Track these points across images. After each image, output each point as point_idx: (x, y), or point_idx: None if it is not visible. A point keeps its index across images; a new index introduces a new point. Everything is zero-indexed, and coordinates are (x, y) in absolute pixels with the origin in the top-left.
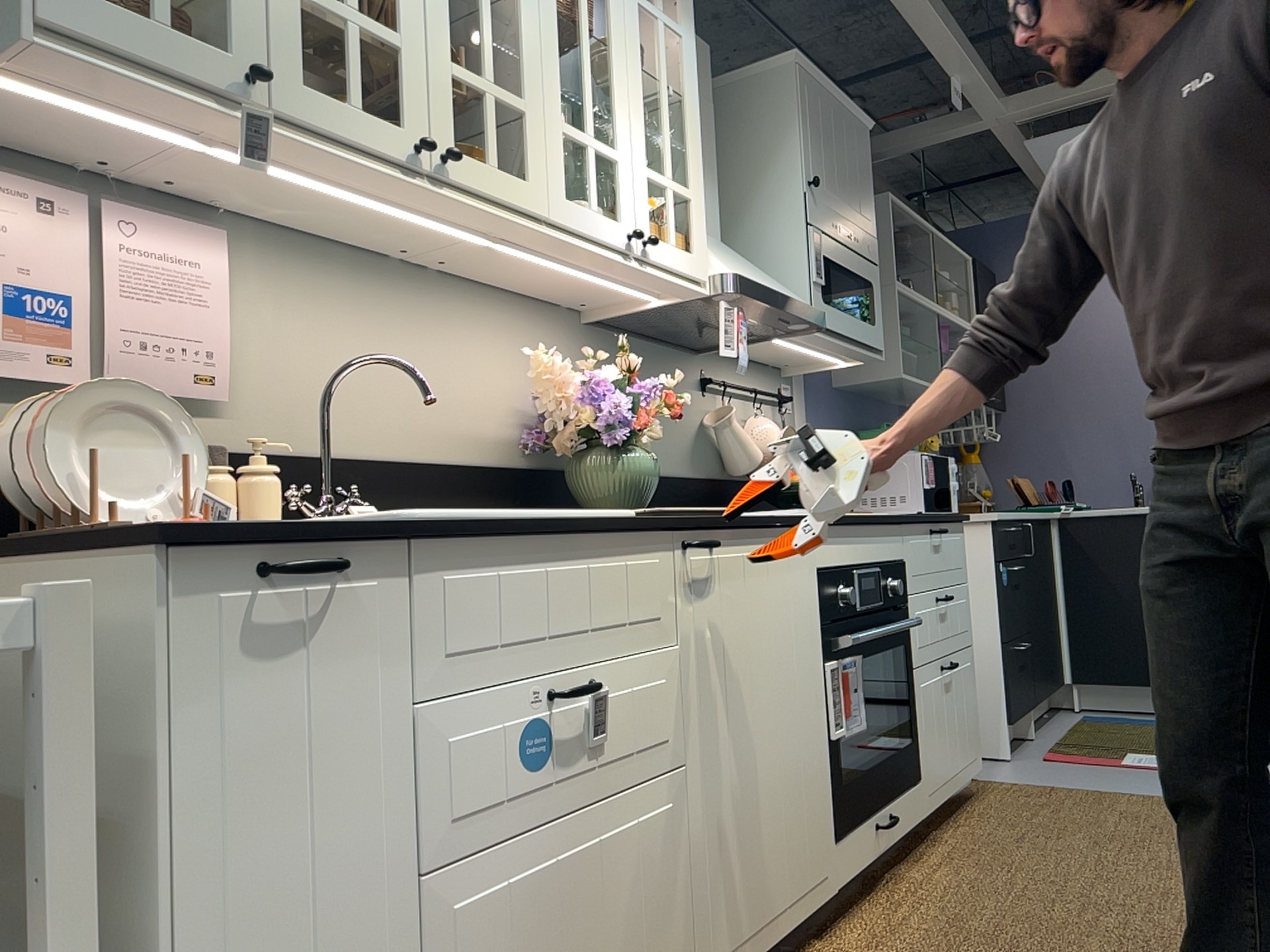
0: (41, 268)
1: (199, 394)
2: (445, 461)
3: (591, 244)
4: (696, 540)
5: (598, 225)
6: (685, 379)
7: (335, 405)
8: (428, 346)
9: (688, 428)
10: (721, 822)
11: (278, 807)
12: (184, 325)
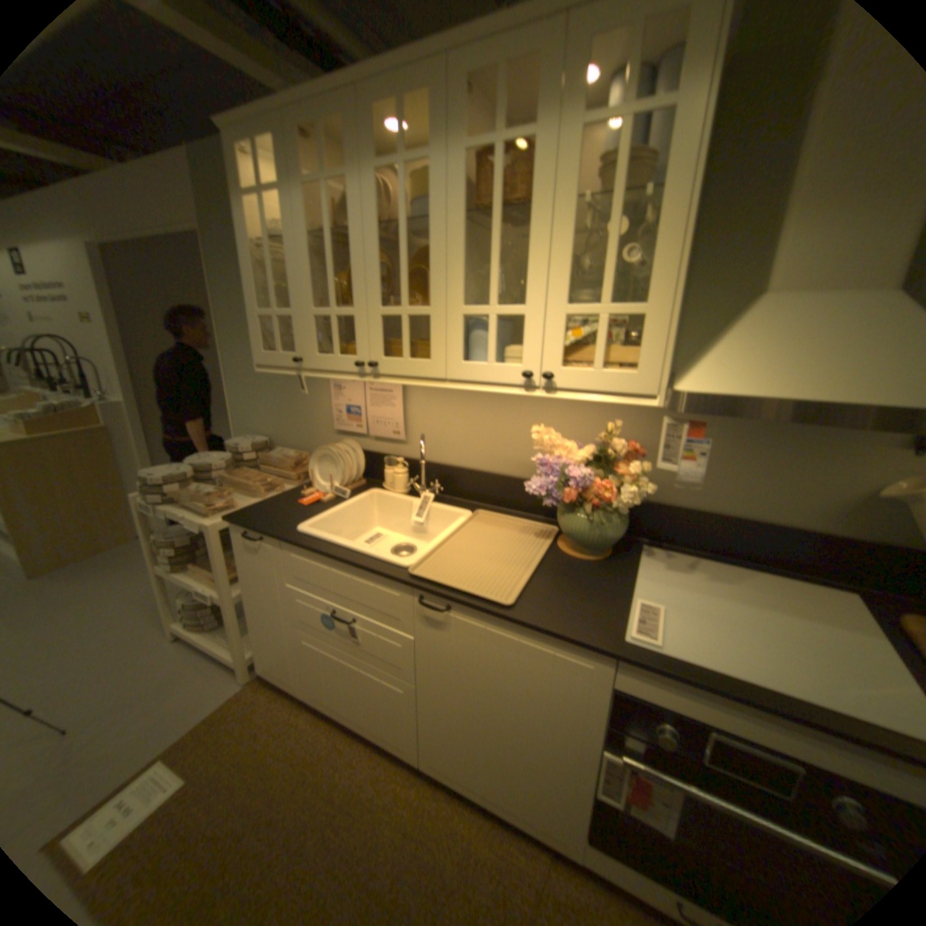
0: (352, 398)
1: (396, 436)
2: (510, 473)
3: (493, 383)
4: (430, 598)
5: (491, 372)
6: (858, 435)
7: (451, 442)
8: (505, 414)
9: (842, 485)
10: (442, 726)
11: (258, 586)
12: (387, 413)
